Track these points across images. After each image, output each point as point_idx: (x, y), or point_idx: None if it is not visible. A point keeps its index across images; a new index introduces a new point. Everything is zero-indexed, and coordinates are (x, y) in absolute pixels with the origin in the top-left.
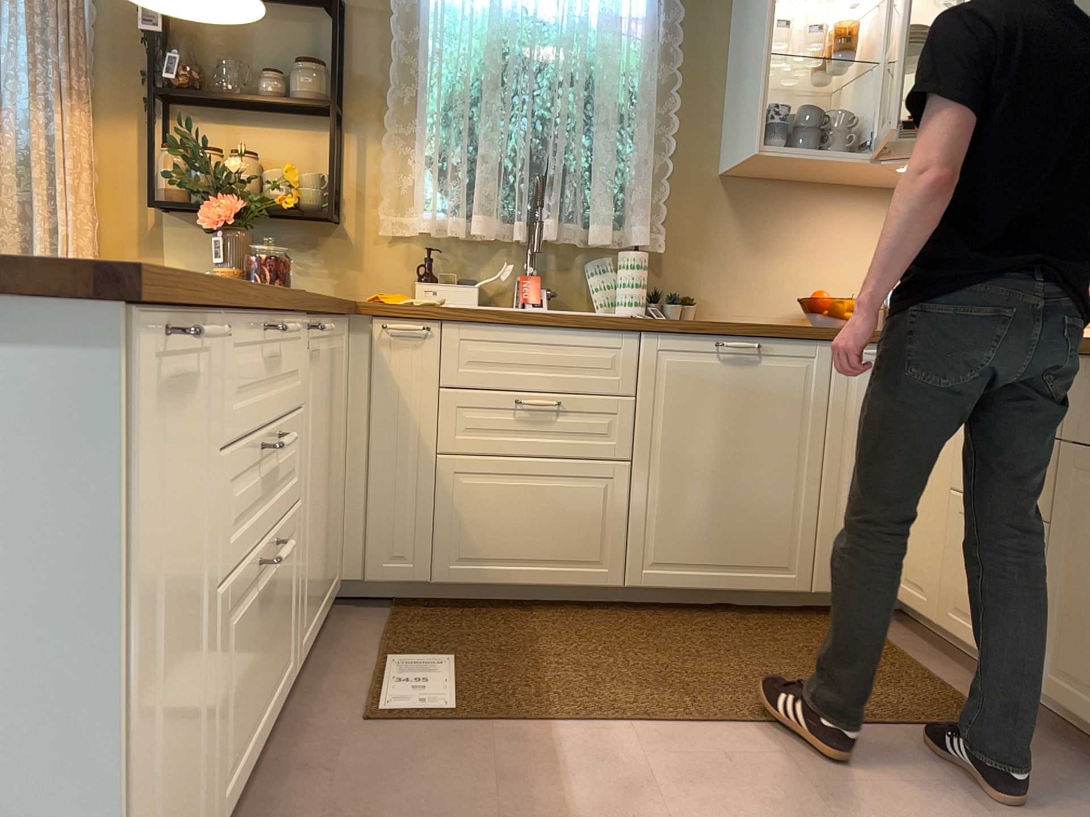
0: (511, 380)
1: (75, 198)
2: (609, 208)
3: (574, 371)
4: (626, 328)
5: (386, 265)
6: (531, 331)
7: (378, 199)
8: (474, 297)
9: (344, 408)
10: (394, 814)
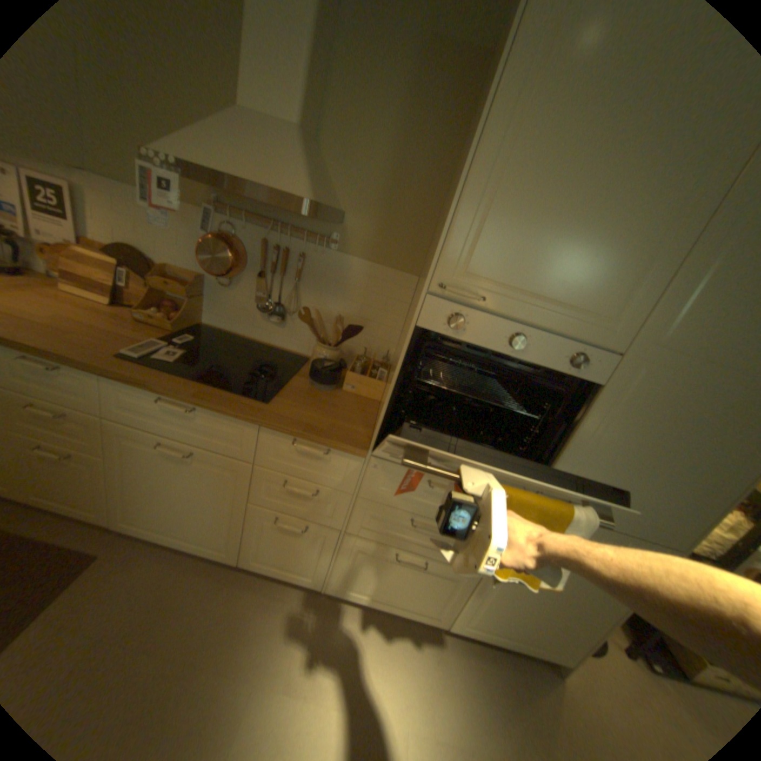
0: None
1: None
2: None
3: None
4: None
5: None
6: None
7: None
8: None
9: None
10: None
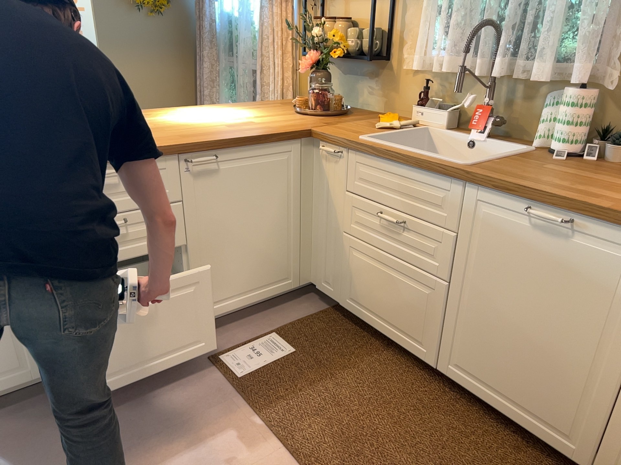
0: (381, 197)
1: (278, 52)
2: (555, 48)
3: (417, 200)
4: (450, 176)
5: (409, 90)
6: (393, 165)
7: (408, 43)
8: (443, 120)
9: (307, 190)
10: (142, 404)
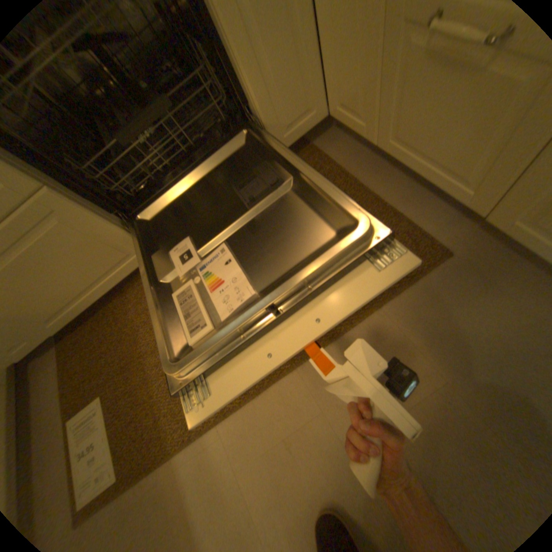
0: None
1: None
2: None
3: None
4: None
5: None
6: None
7: None
8: None
9: None
10: None
